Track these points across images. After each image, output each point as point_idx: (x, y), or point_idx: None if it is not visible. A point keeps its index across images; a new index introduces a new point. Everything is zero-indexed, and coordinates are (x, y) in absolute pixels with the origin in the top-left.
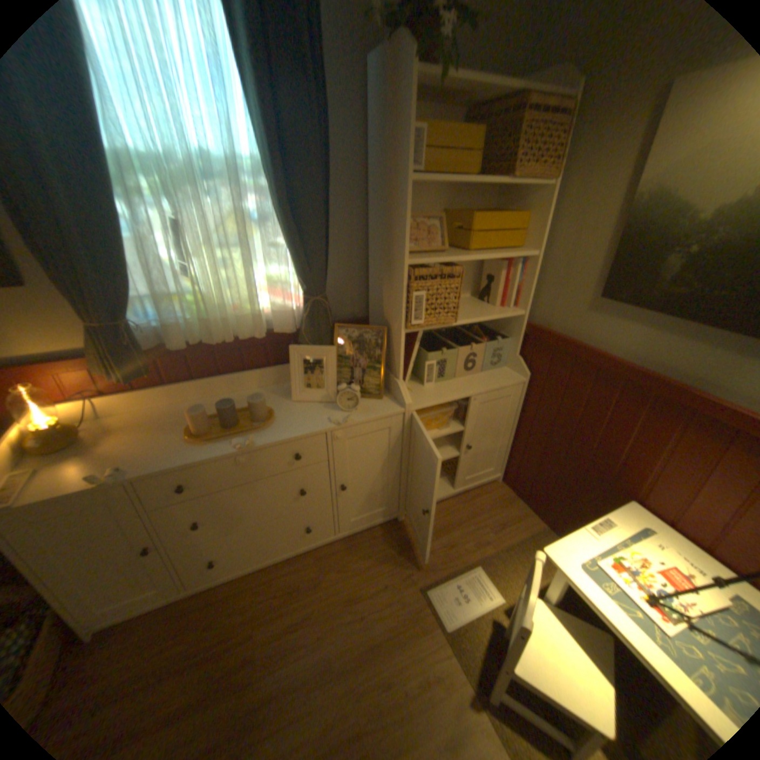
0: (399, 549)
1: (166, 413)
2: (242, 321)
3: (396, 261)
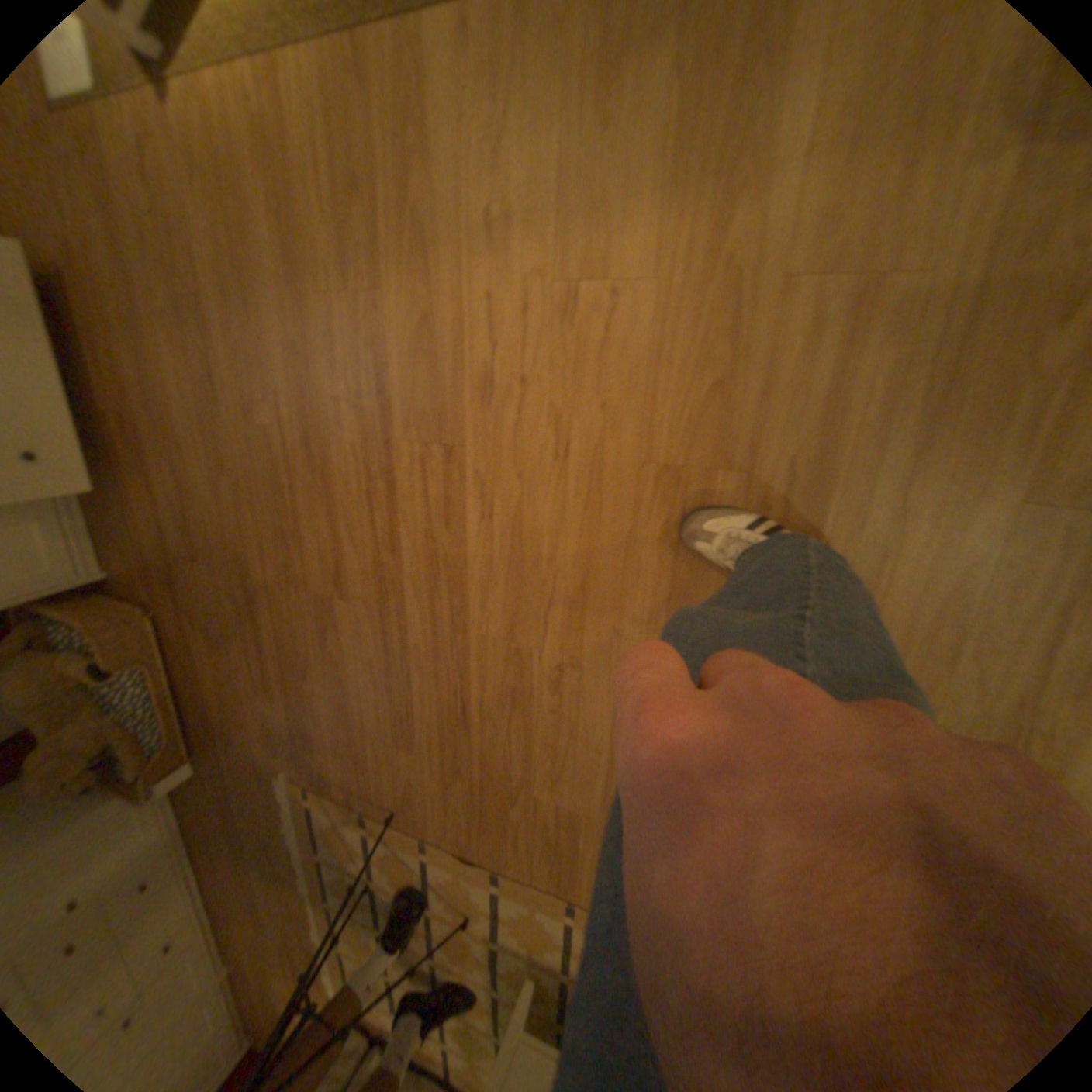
0: None
1: None
2: None
3: None
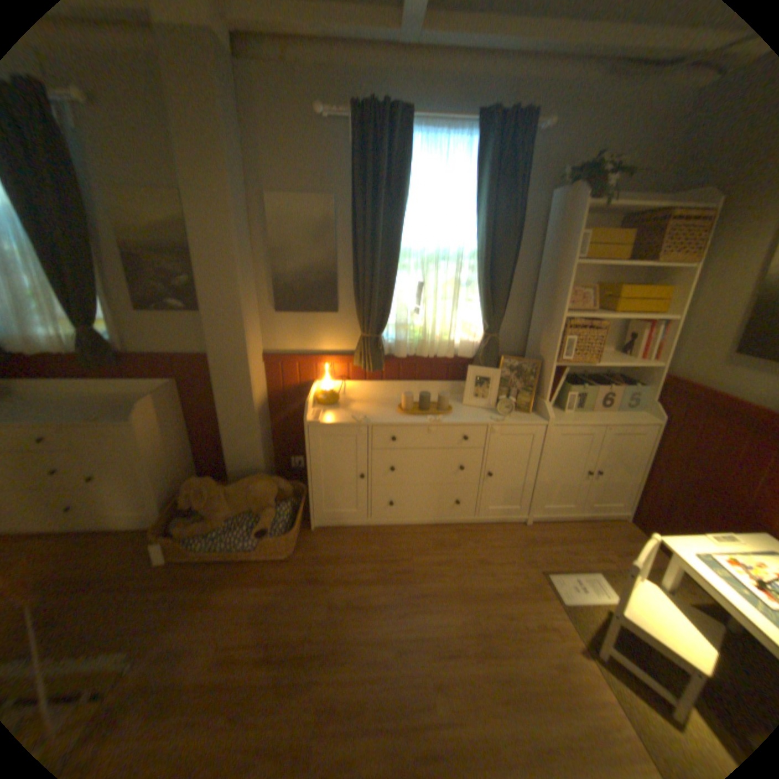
0: (526, 544)
1: (381, 399)
2: (439, 347)
3: (556, 315)
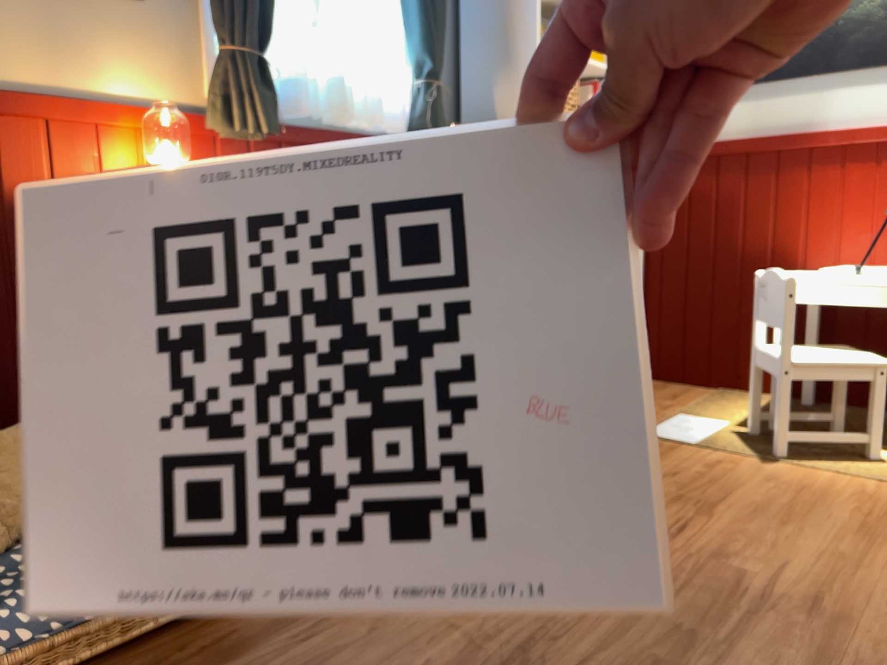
0: None
1: None
2: (352, 107)
3: (521, 47)
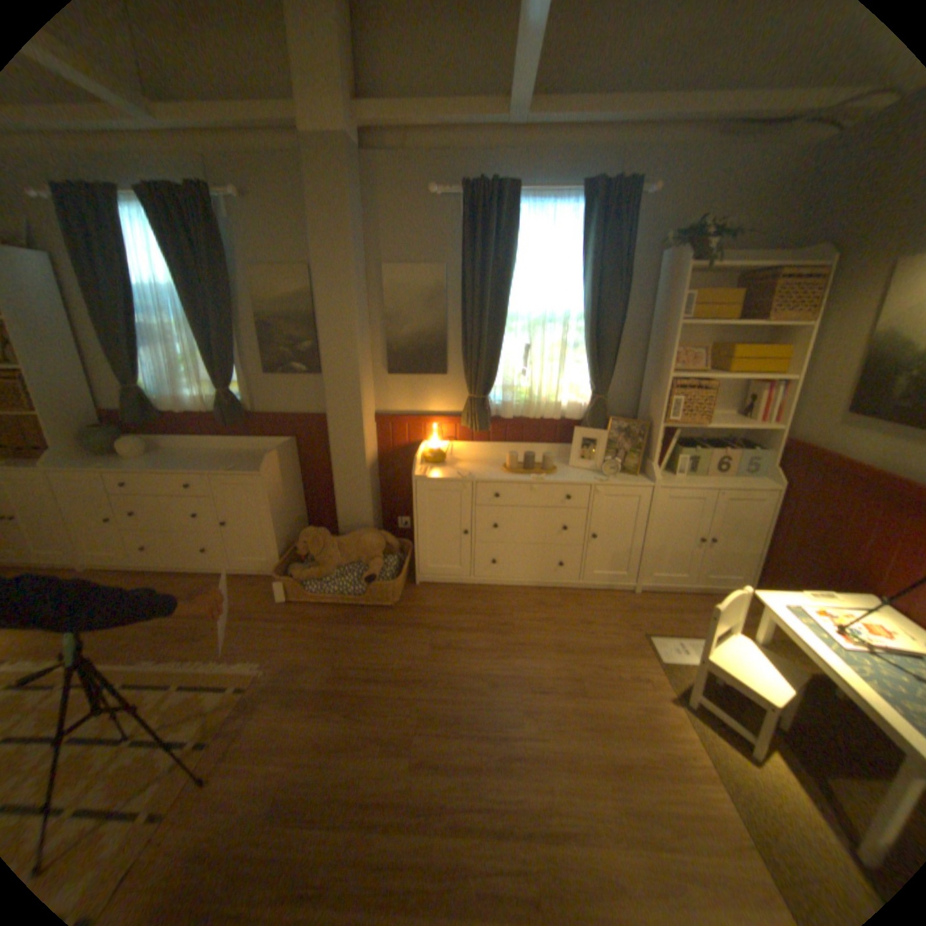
0: (631, 609)
1: (487, 459)
2: (546, 408)
3: (663, 375)
